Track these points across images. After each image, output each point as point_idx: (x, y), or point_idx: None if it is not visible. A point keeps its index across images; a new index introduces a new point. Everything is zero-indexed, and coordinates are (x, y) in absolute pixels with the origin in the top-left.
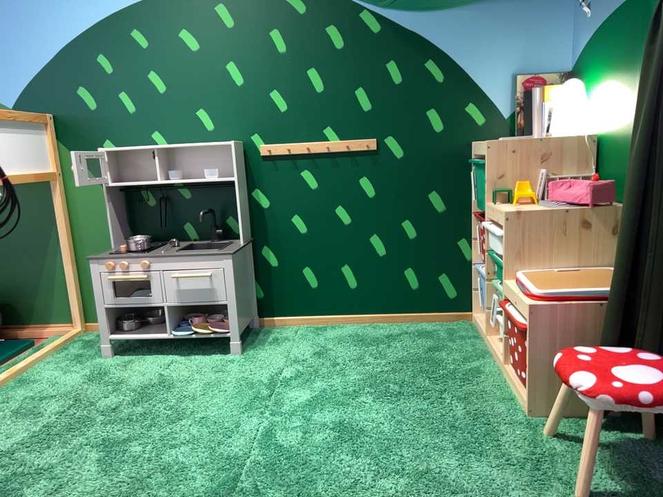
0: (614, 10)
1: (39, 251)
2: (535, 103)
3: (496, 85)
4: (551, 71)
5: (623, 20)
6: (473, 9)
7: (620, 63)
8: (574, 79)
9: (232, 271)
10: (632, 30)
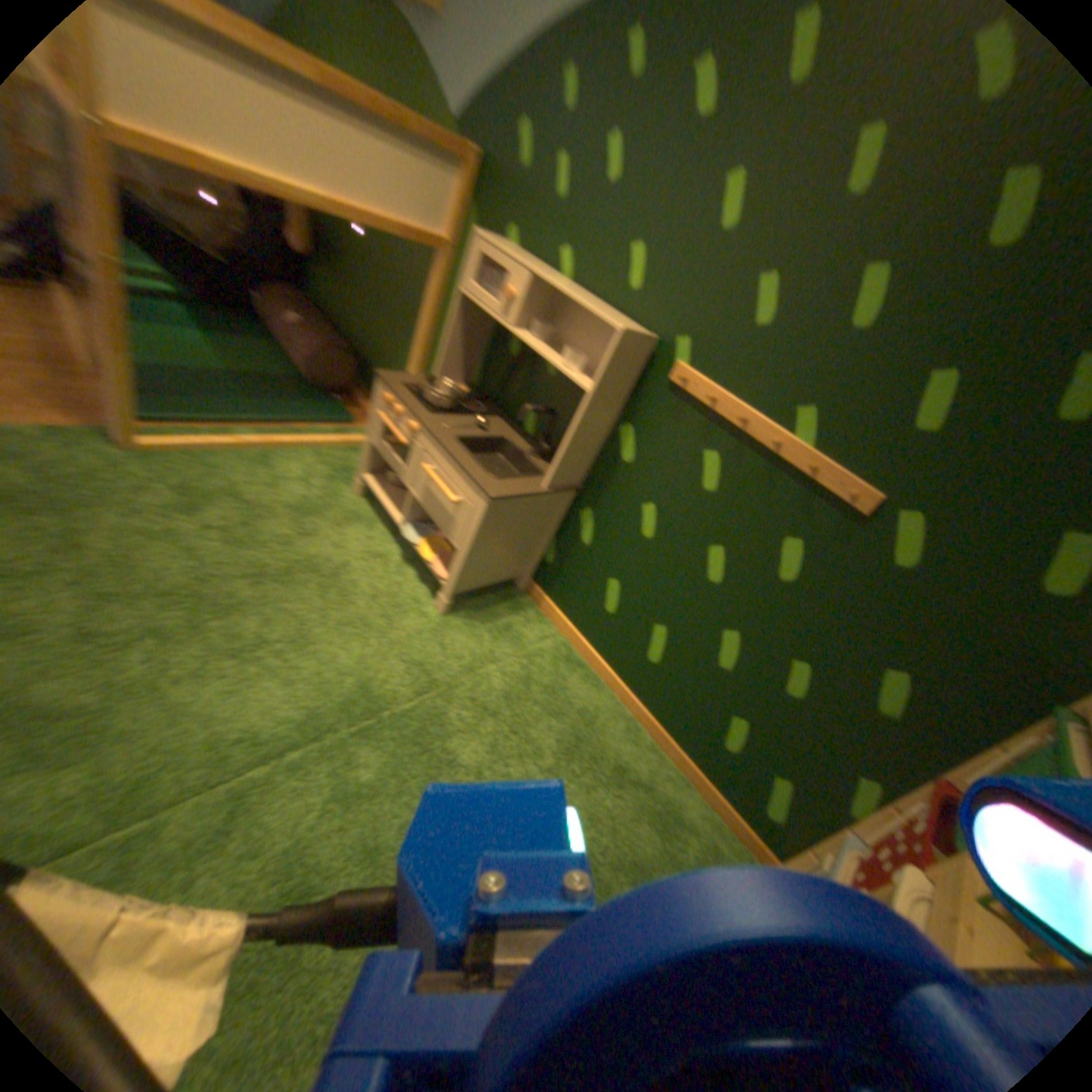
0: None
1: (410, 332)
2: None
3: None
4: None
5: None
6: None
7: None
8: None
9: (484, 521)
10: None
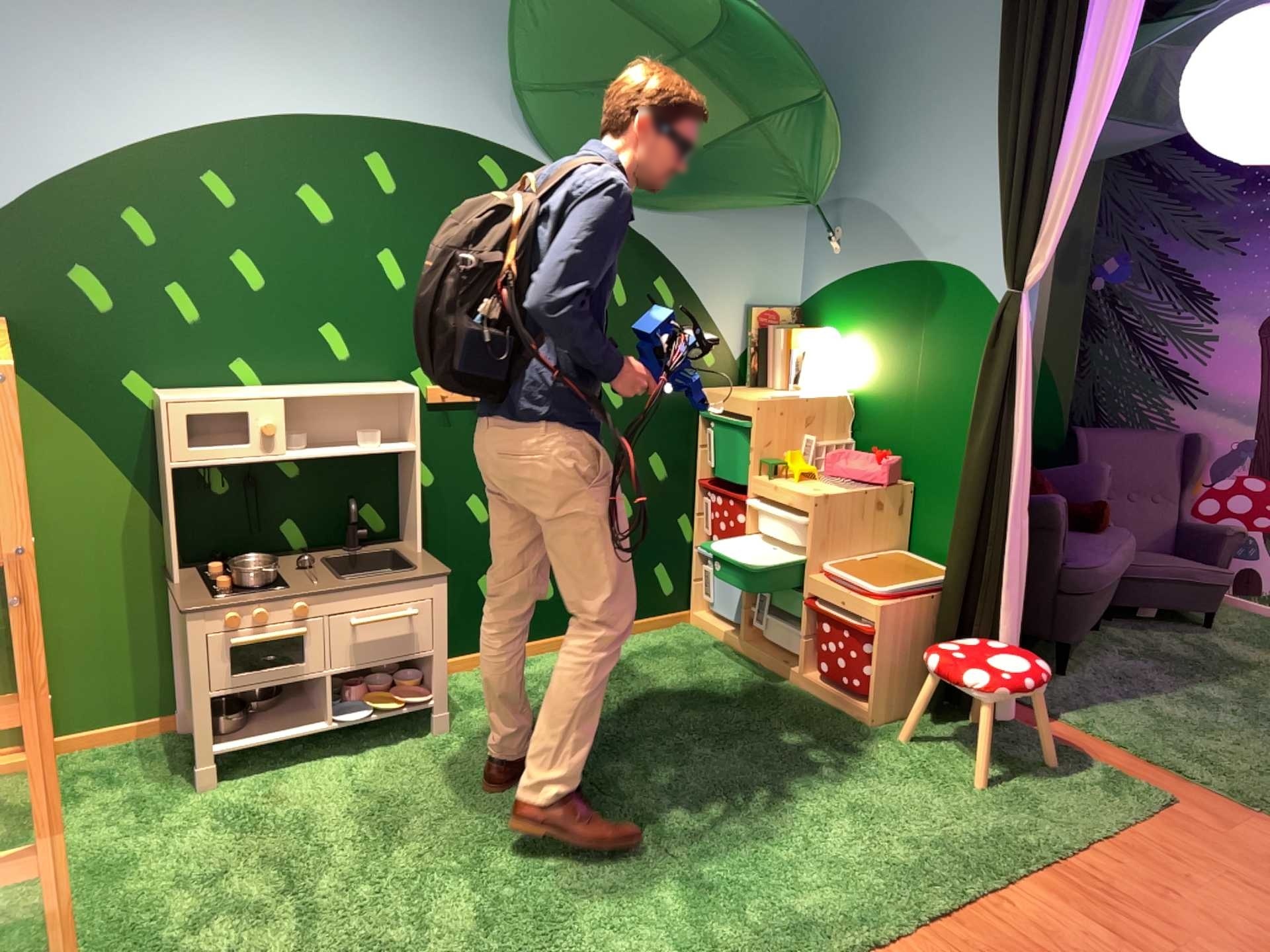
0: (877, 269)
1: None
2: (775, 349)
3: (726, 319)
4: (779, 306)
5: (891, 285)
6: (709, 221)
7: (887, 329)
8: (803, 320)
9: (450, 598)
10: (906, 301)
